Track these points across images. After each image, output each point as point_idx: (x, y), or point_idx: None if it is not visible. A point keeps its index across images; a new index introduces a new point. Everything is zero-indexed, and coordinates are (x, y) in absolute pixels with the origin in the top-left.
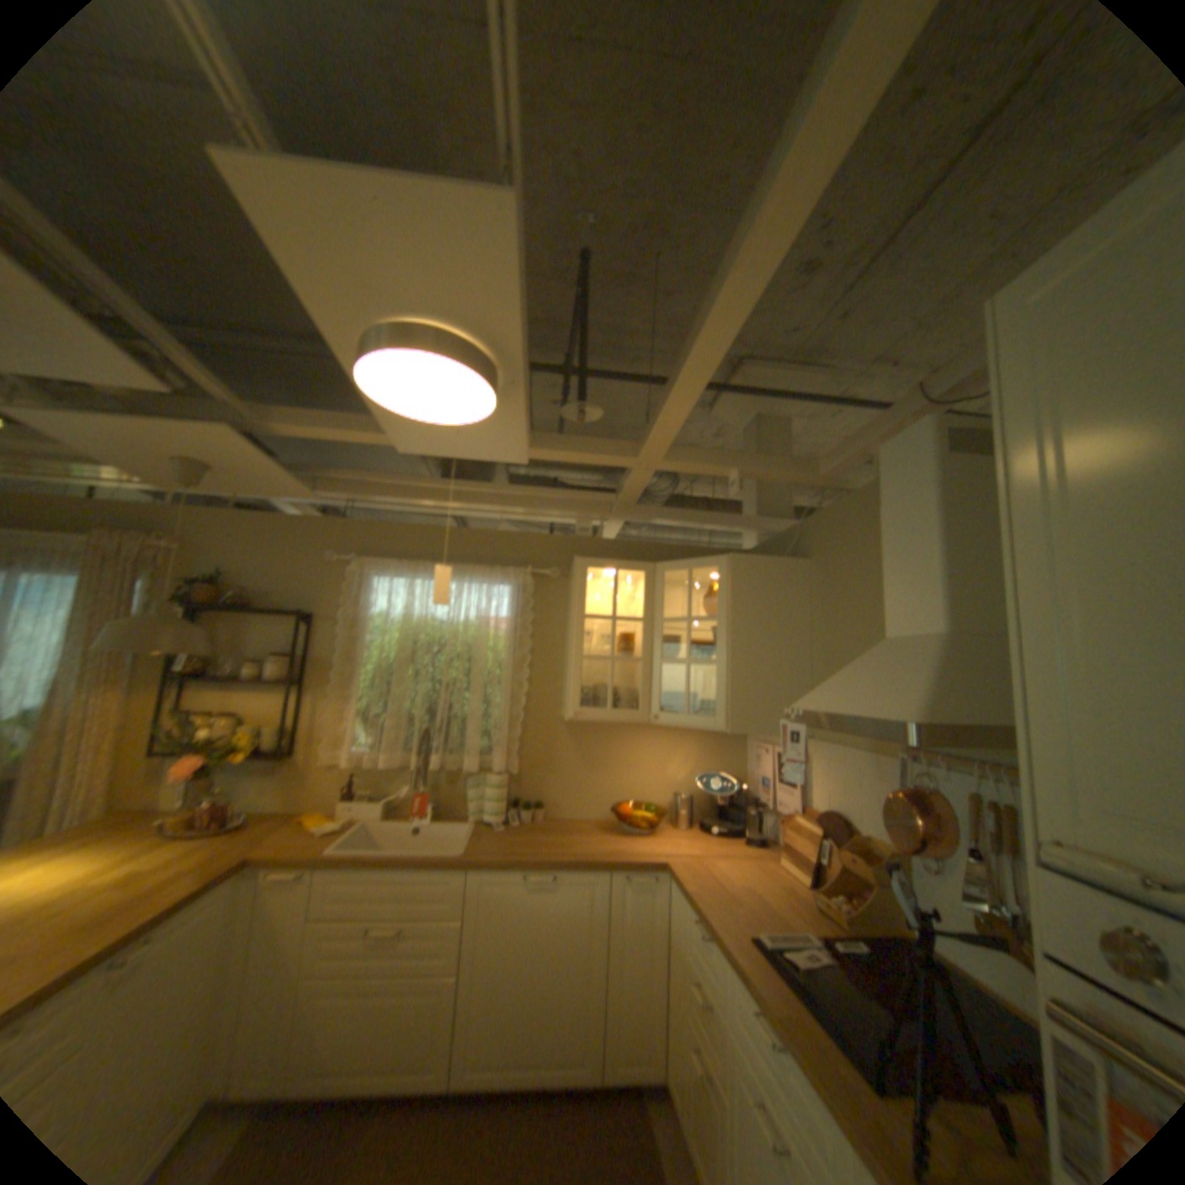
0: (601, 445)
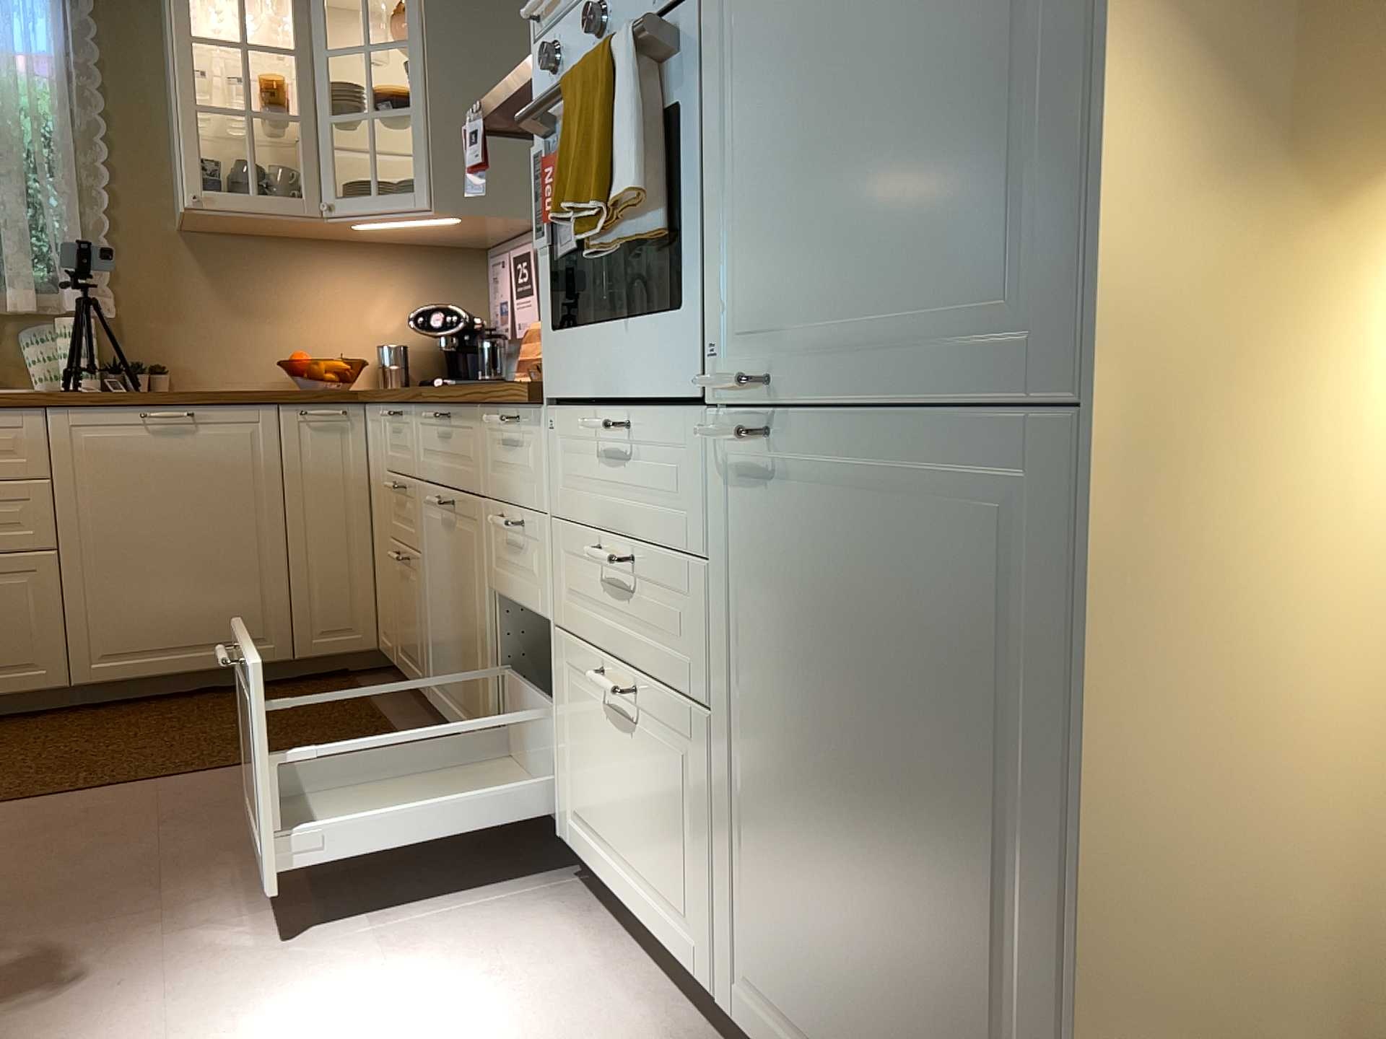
0: None
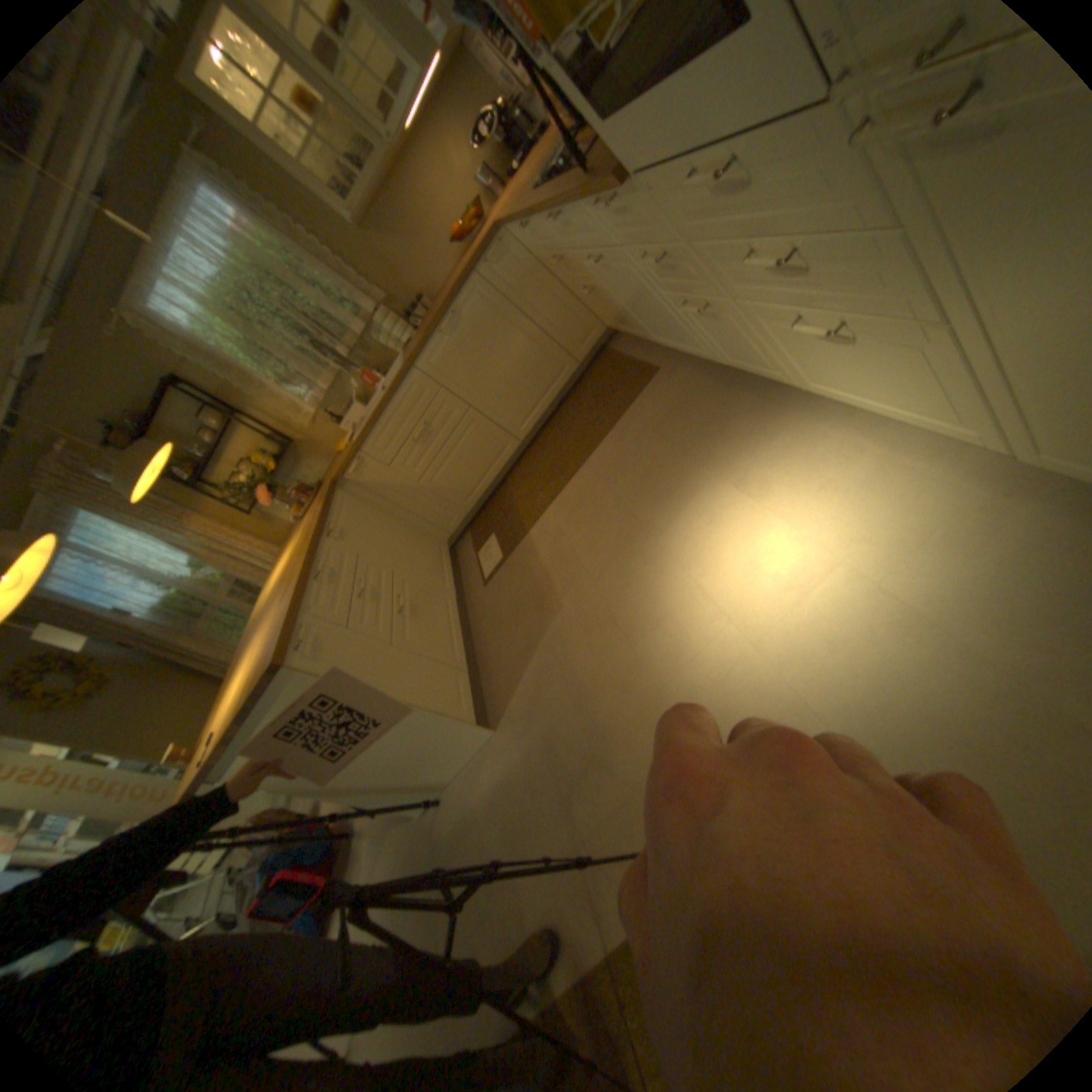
0: None
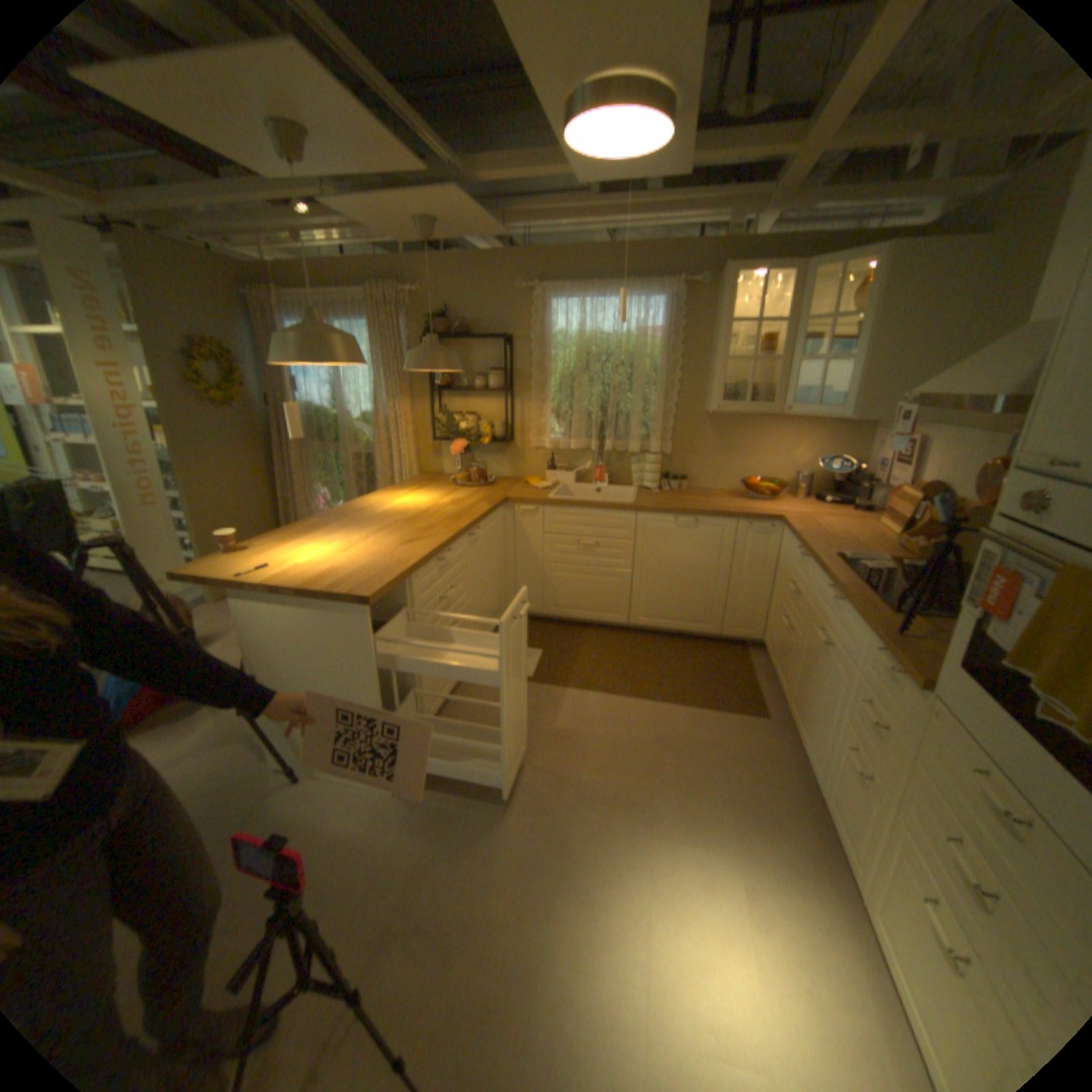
0: (764, 134)
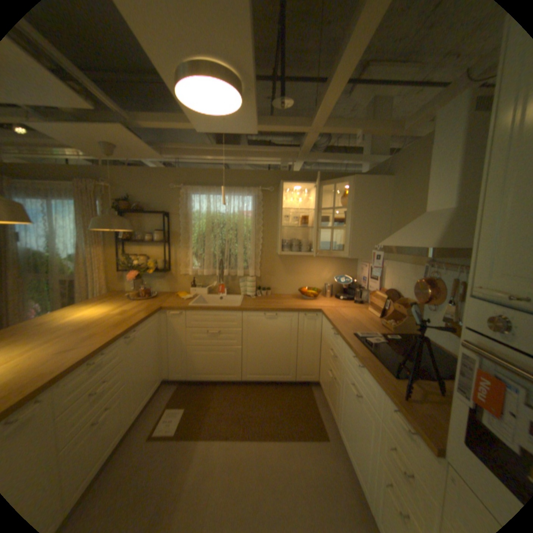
0: (292, 121)
